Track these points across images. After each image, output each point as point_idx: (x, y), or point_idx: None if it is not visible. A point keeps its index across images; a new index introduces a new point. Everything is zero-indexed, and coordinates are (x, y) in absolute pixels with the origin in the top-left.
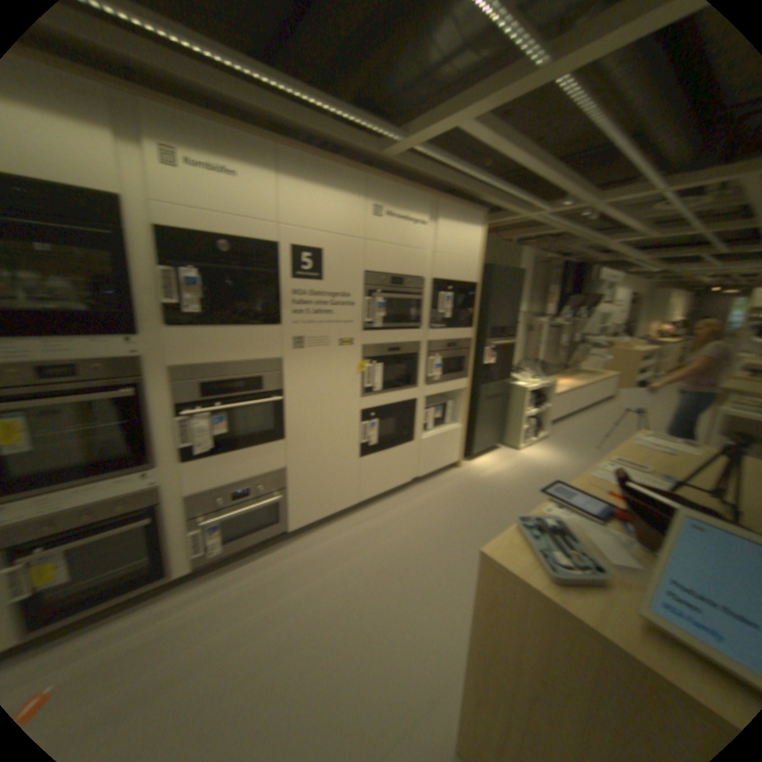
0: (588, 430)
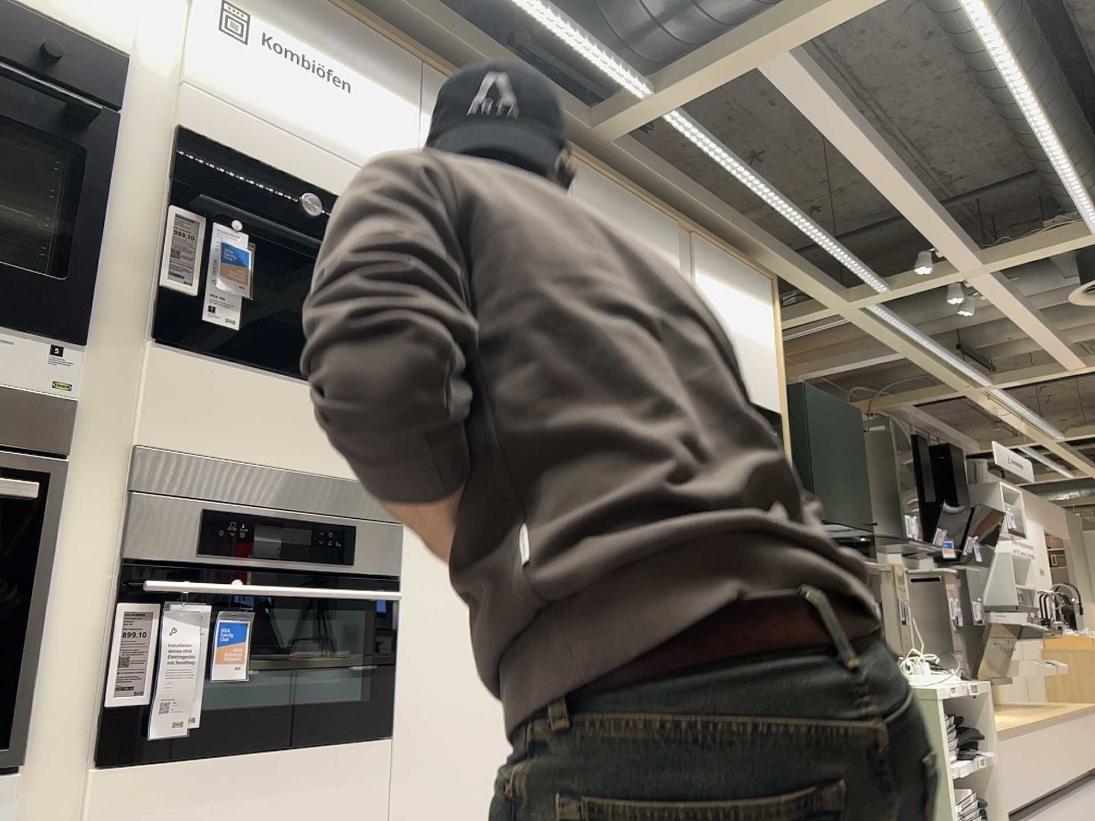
0: None
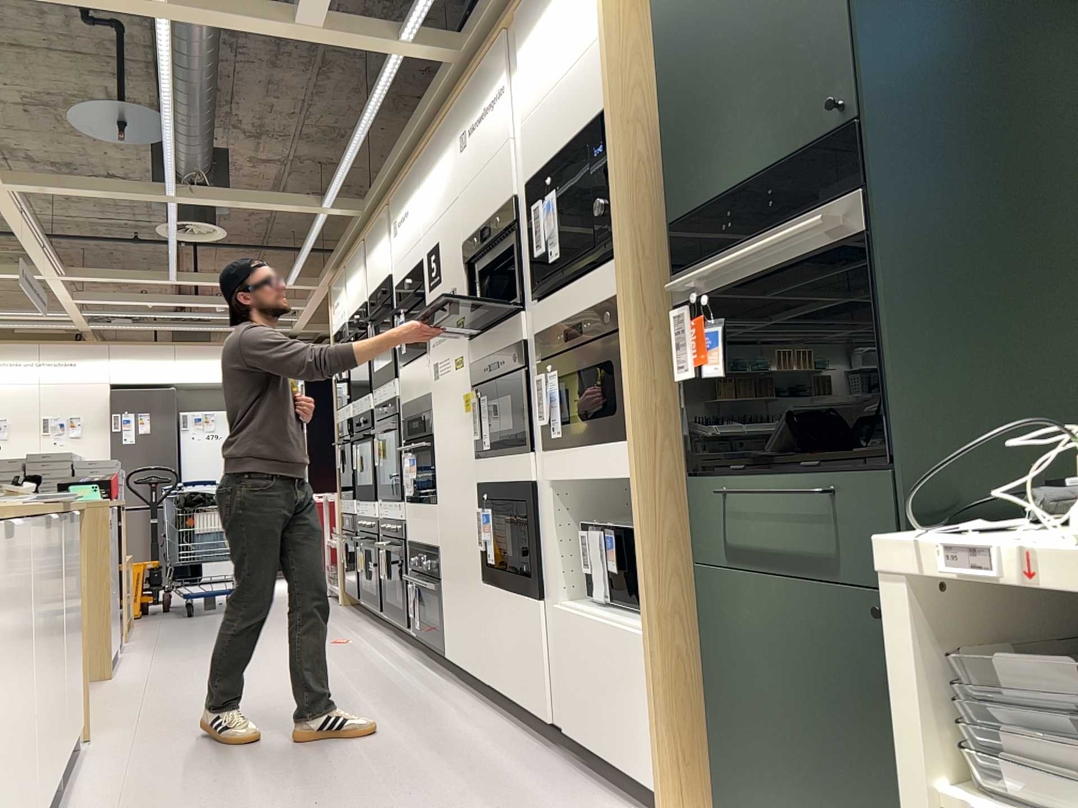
0: None
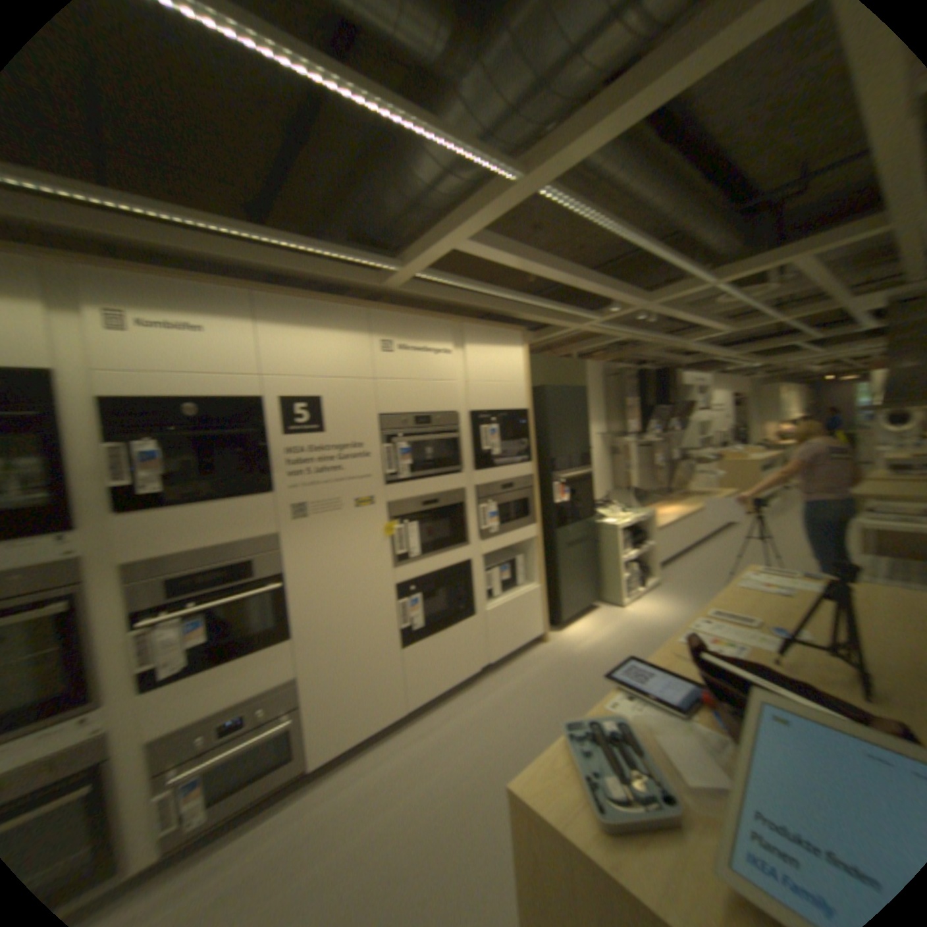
0: (711, 568)
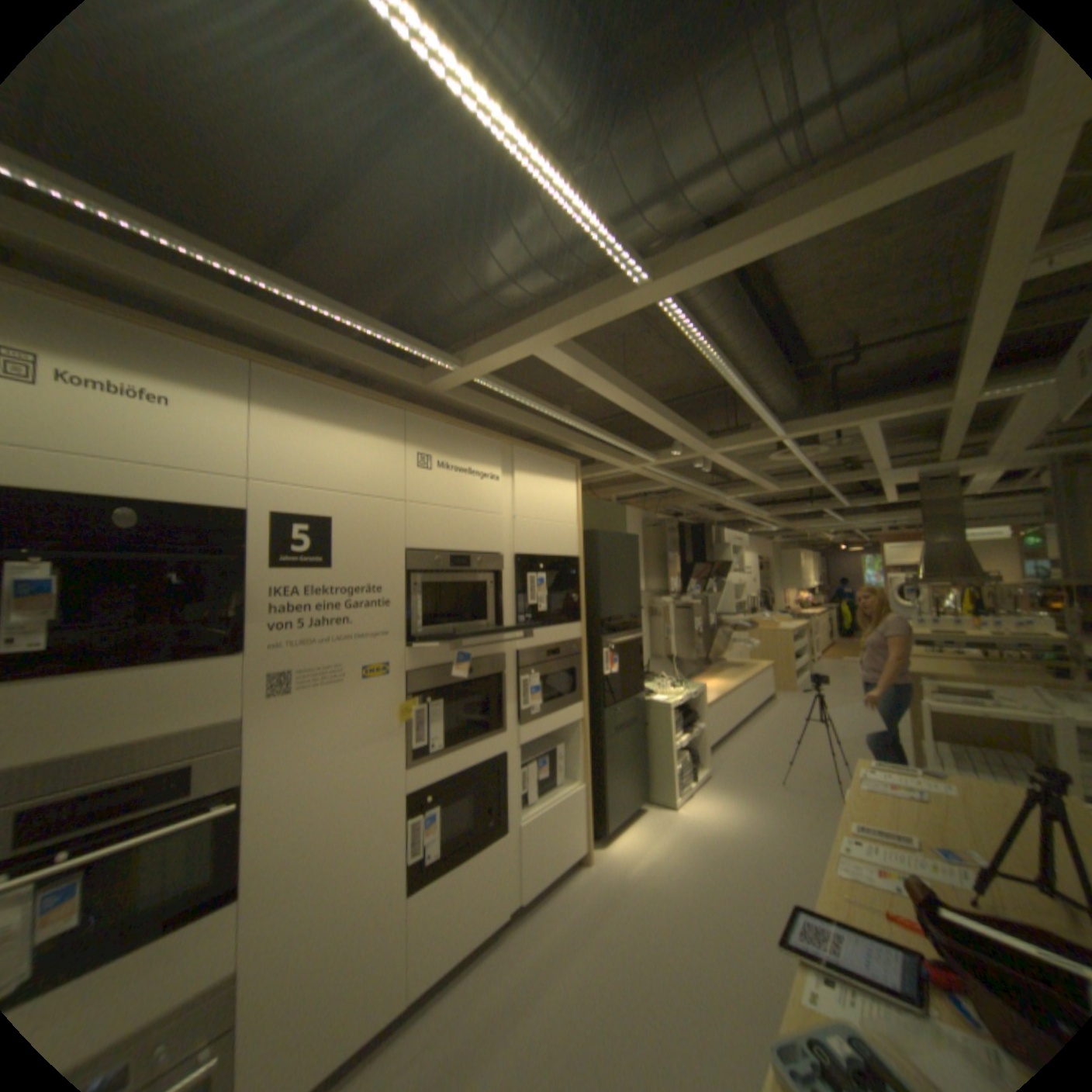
0: (762, 756)
